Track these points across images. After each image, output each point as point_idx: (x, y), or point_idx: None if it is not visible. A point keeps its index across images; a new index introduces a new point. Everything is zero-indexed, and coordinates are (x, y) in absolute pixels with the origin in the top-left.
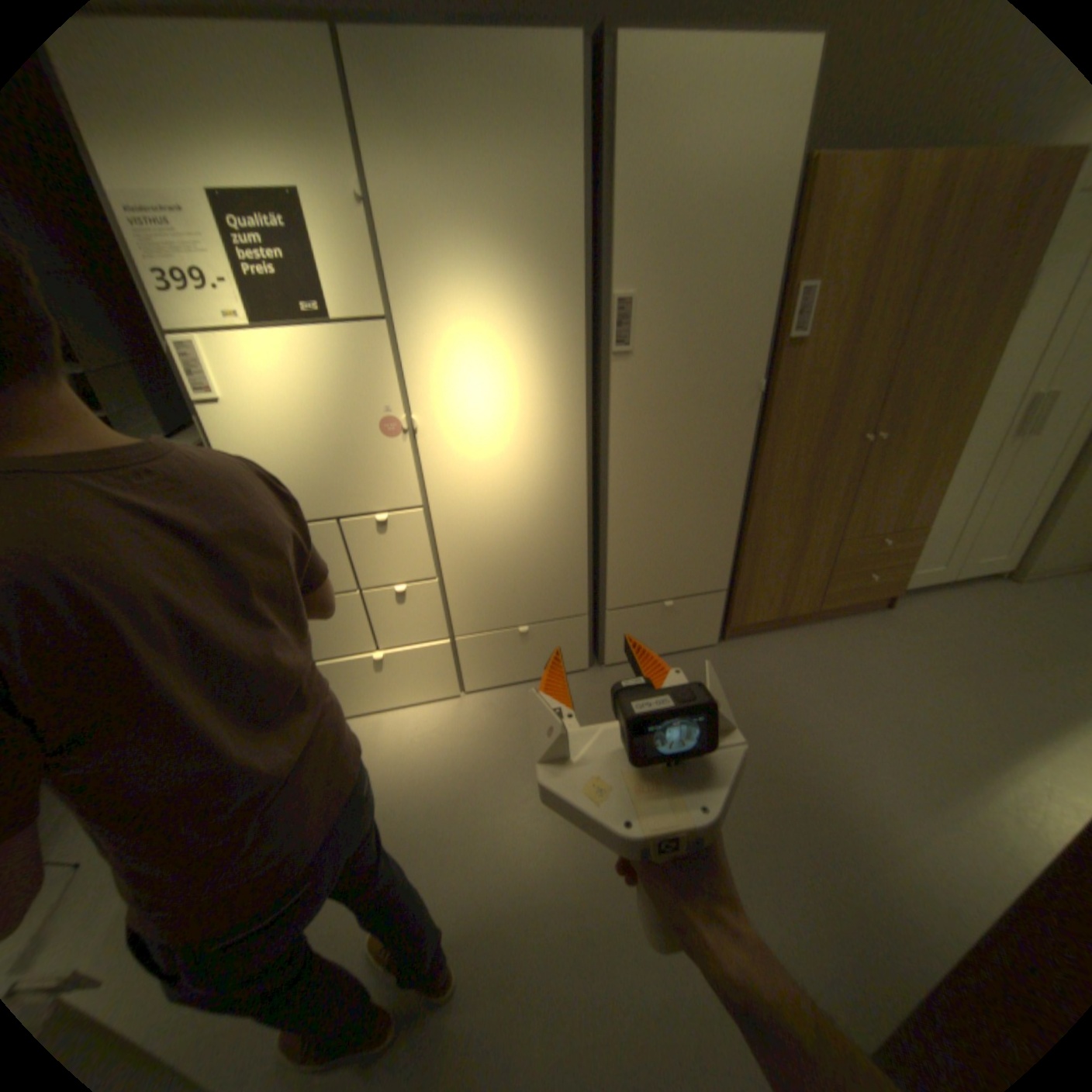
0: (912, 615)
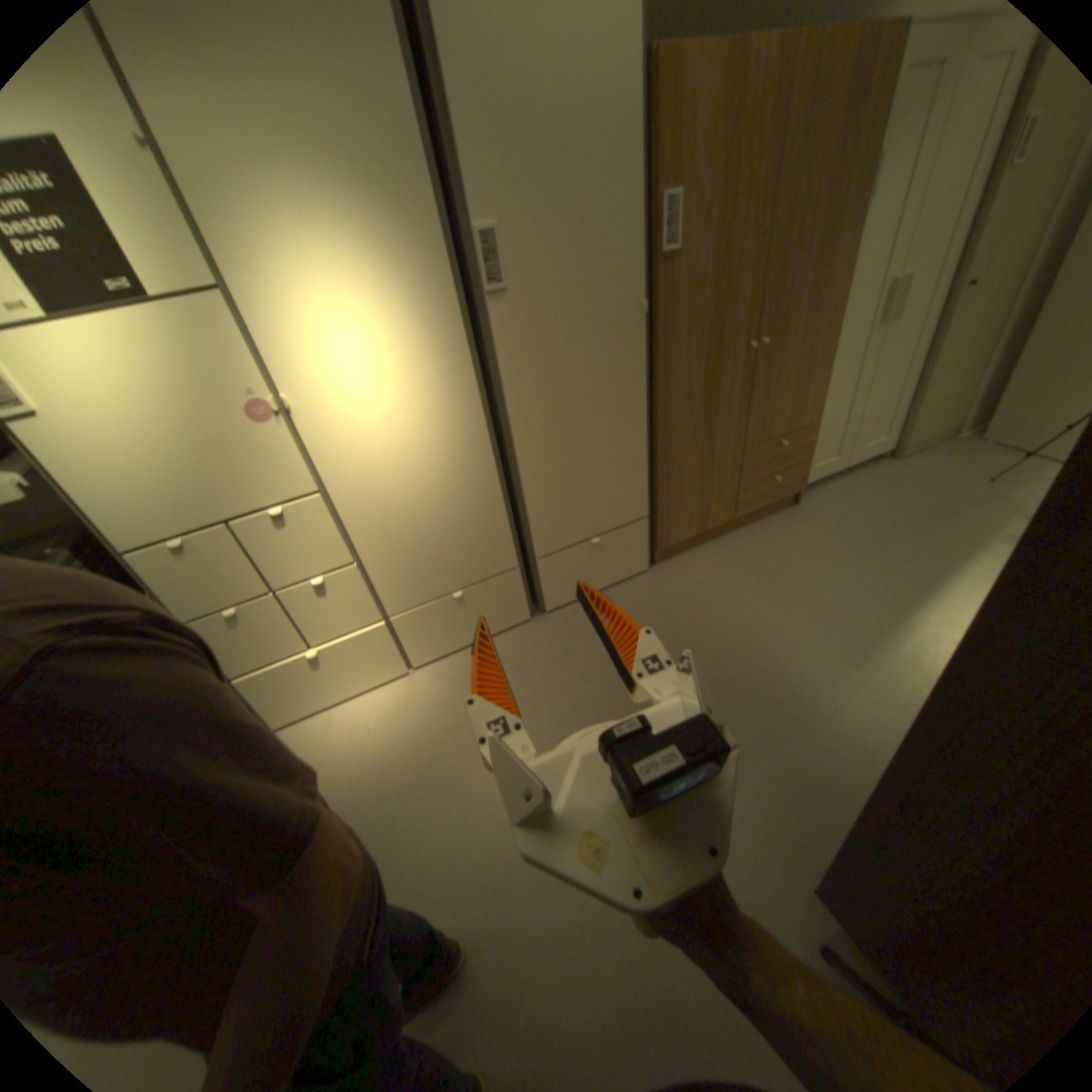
0: (814, 506)
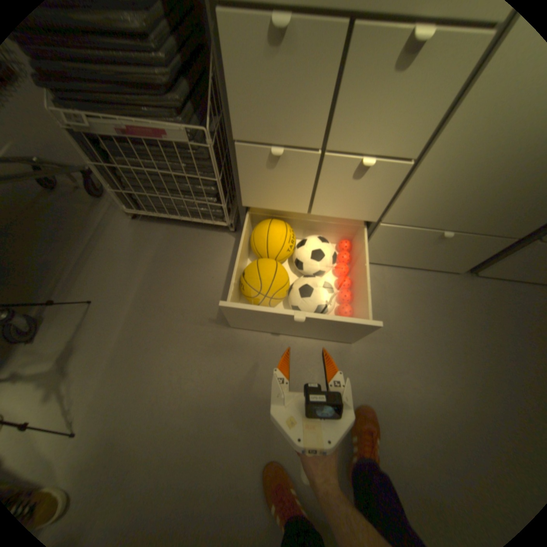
0: None
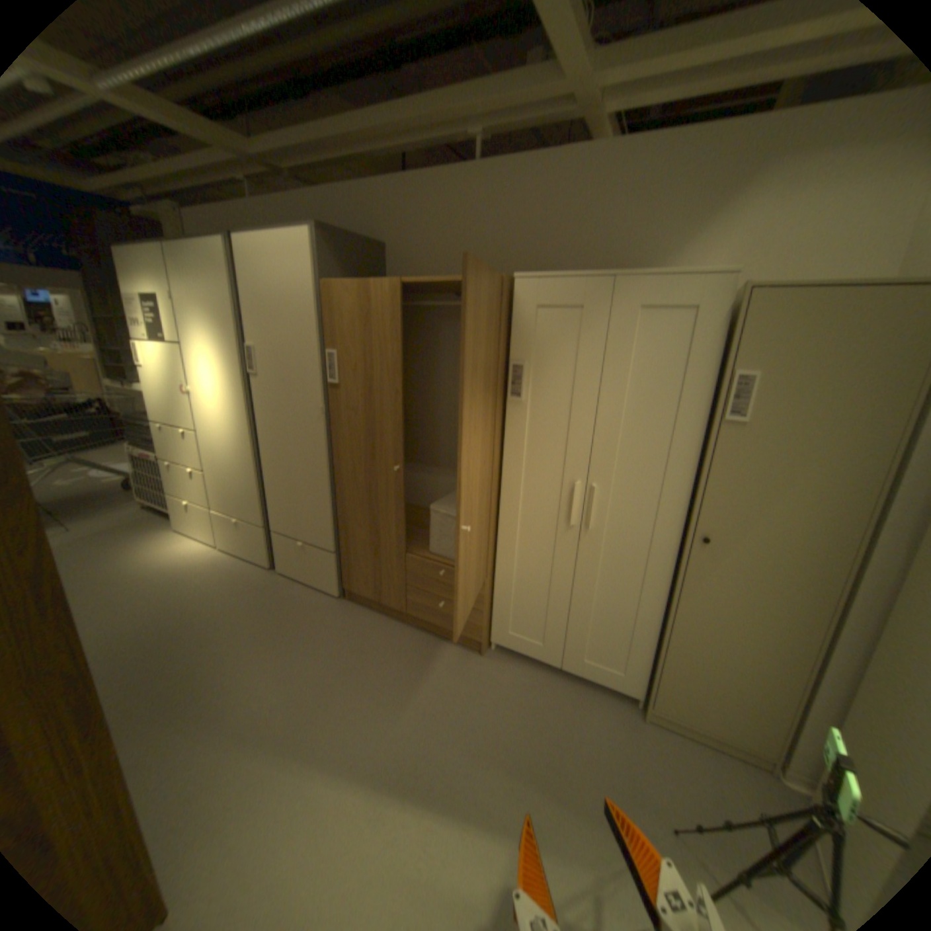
0: (488, 668)
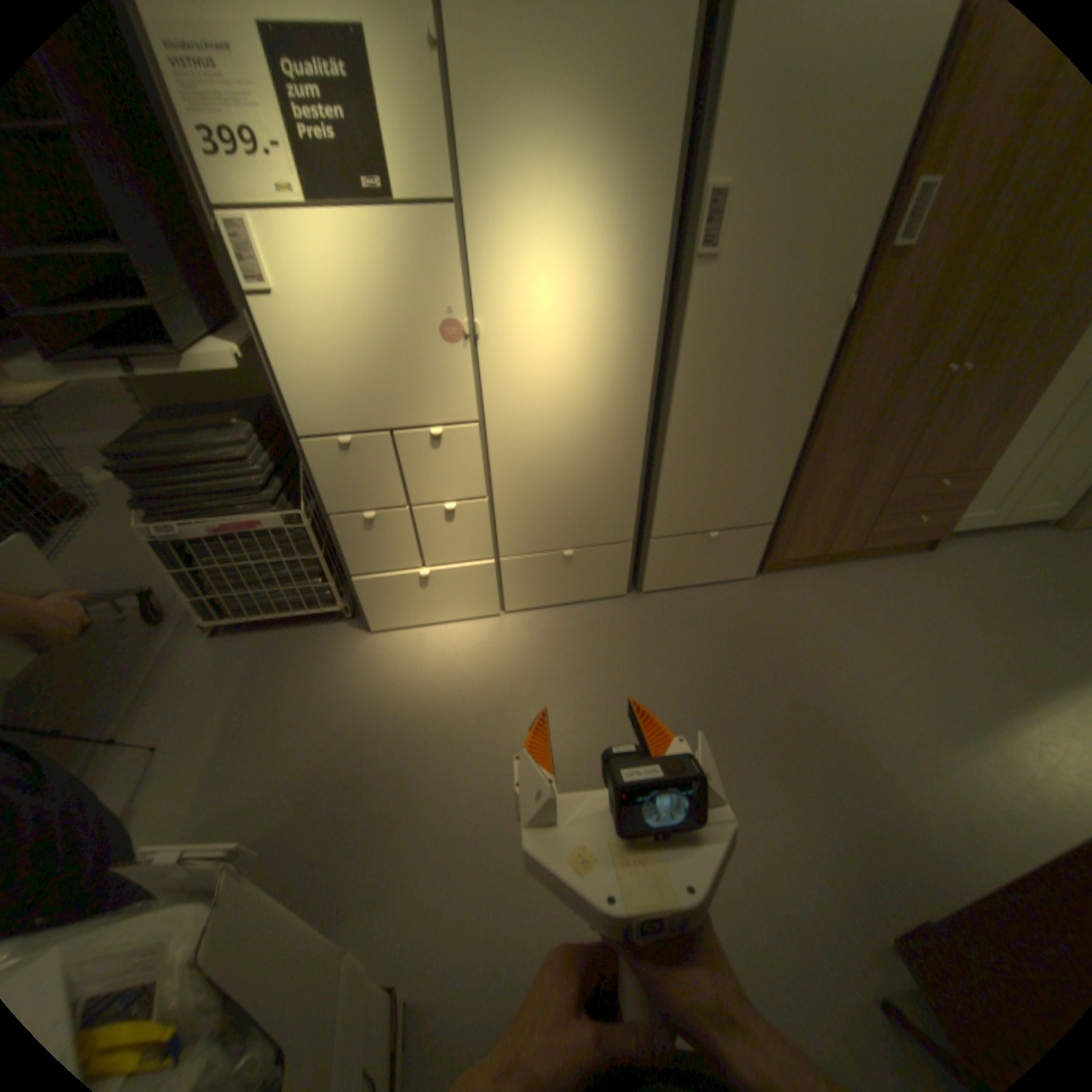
0: (953, 558)
